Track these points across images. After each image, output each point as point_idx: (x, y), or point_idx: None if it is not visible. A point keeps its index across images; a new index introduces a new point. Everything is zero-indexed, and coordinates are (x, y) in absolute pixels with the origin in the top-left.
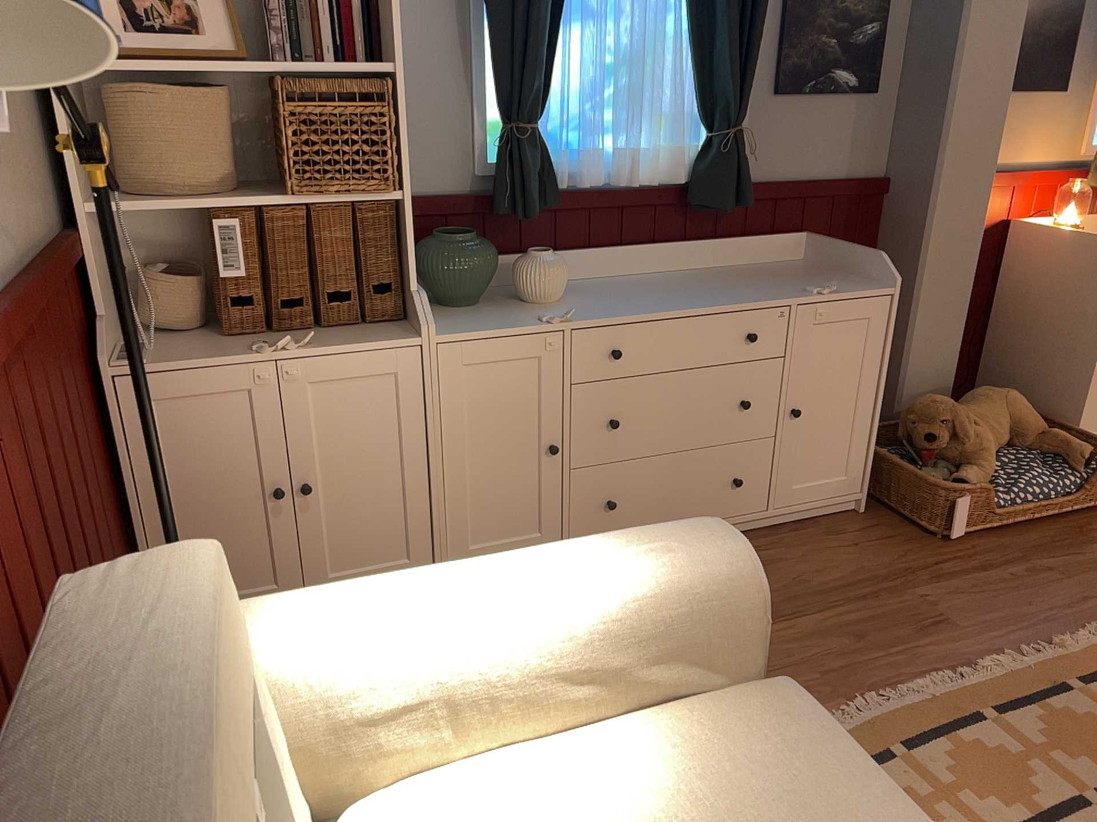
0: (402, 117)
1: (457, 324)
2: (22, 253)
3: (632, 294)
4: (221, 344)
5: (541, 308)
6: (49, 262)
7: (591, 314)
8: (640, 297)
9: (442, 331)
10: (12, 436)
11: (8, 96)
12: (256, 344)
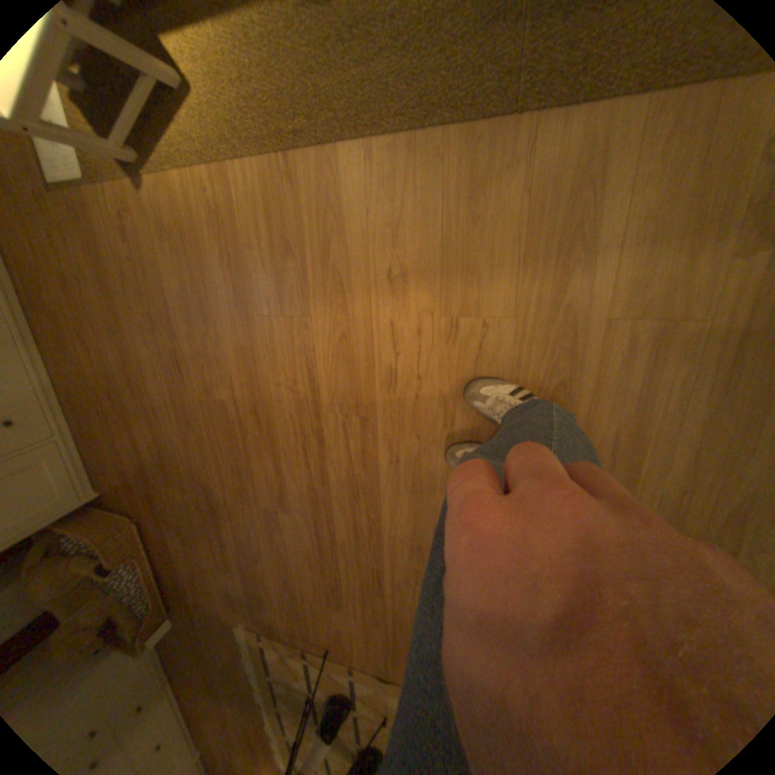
0: None
1: None
2: None
3: None
4: None
5: None
6: None
7: None
8: None
9: None
10: None
11: None
12: None
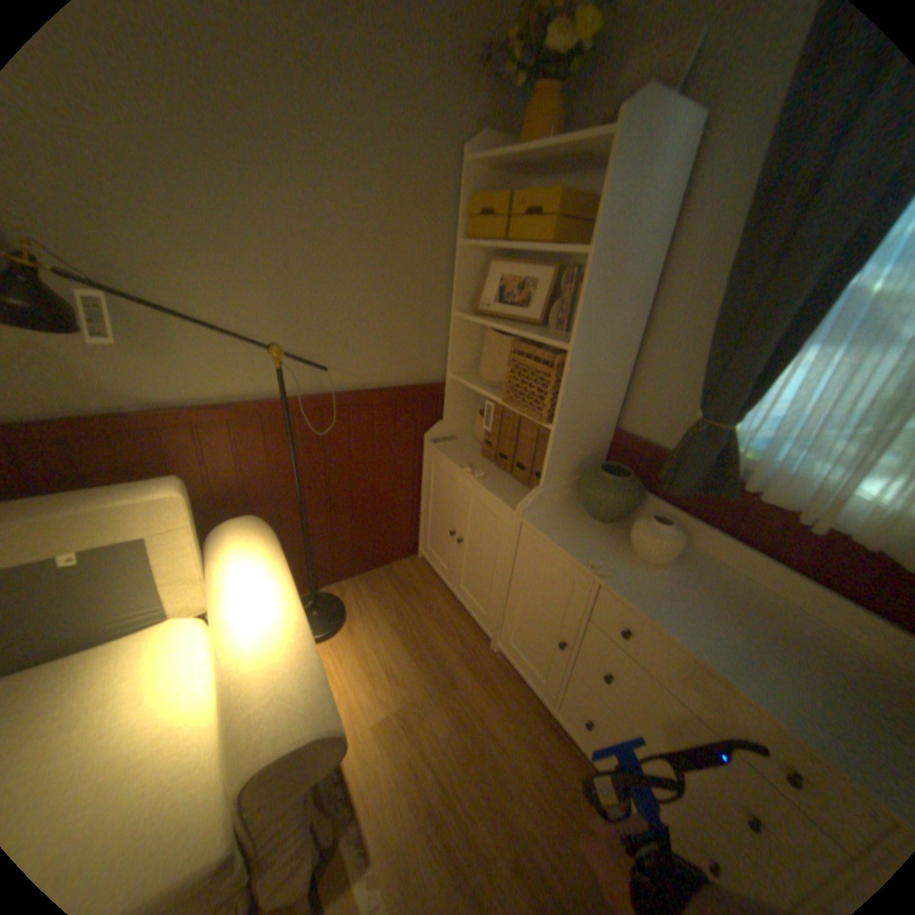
0: (567, 381)
1: (556, 523)
2: (374, 383)
3: (733, 616)
4: (472, 456)
5: (626, 559)
6: (386, 390)
7: (637, 591)
8: (725, 624)
9: (536, 519)
10: (294, 440)
11: (408, 323)
12: (477, 464)
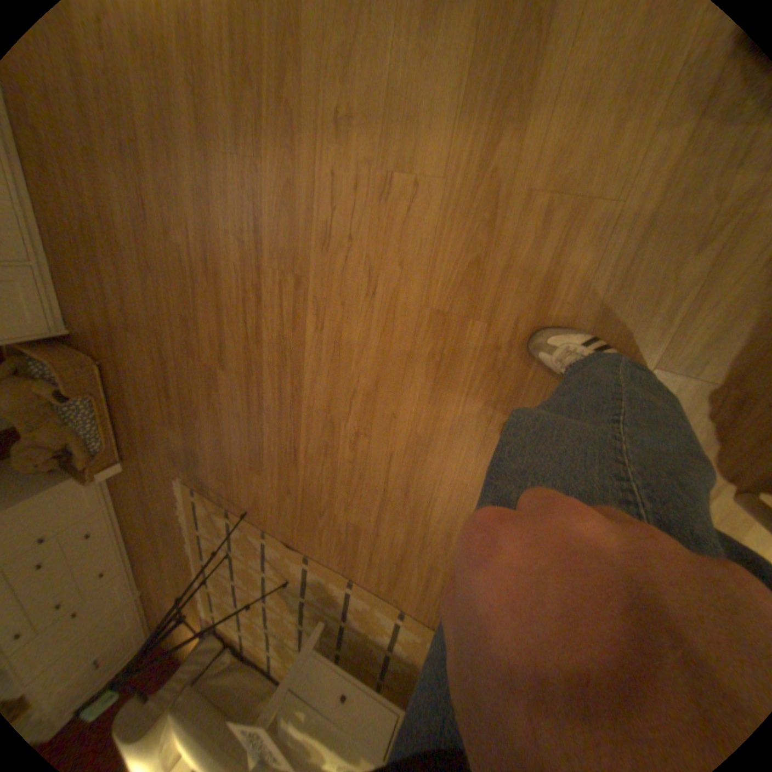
0: None
1: None
2: None
3: None
4: None
5: None
6: None
7: None
8: None
9: None
10: None
11: None
12: None
